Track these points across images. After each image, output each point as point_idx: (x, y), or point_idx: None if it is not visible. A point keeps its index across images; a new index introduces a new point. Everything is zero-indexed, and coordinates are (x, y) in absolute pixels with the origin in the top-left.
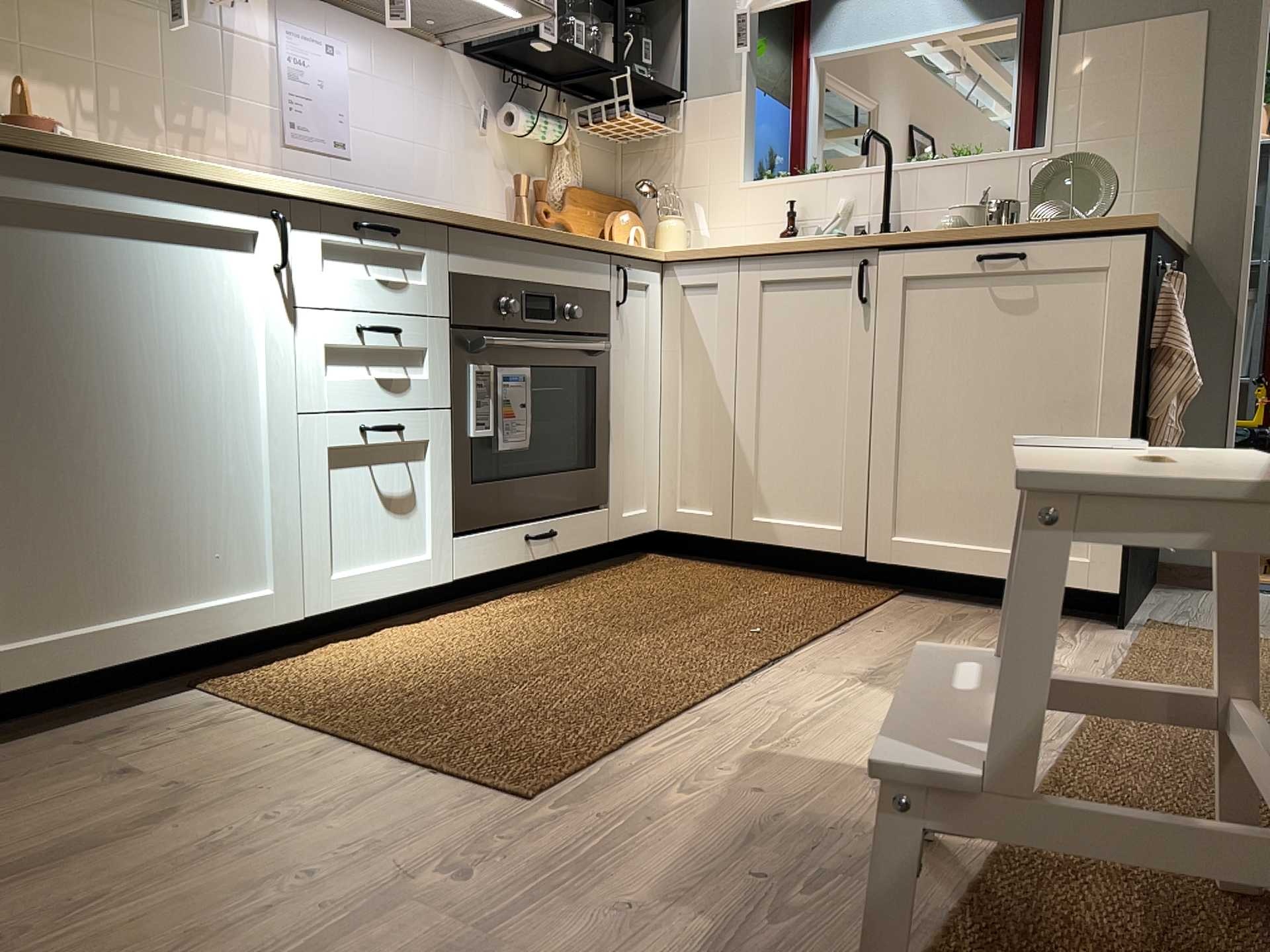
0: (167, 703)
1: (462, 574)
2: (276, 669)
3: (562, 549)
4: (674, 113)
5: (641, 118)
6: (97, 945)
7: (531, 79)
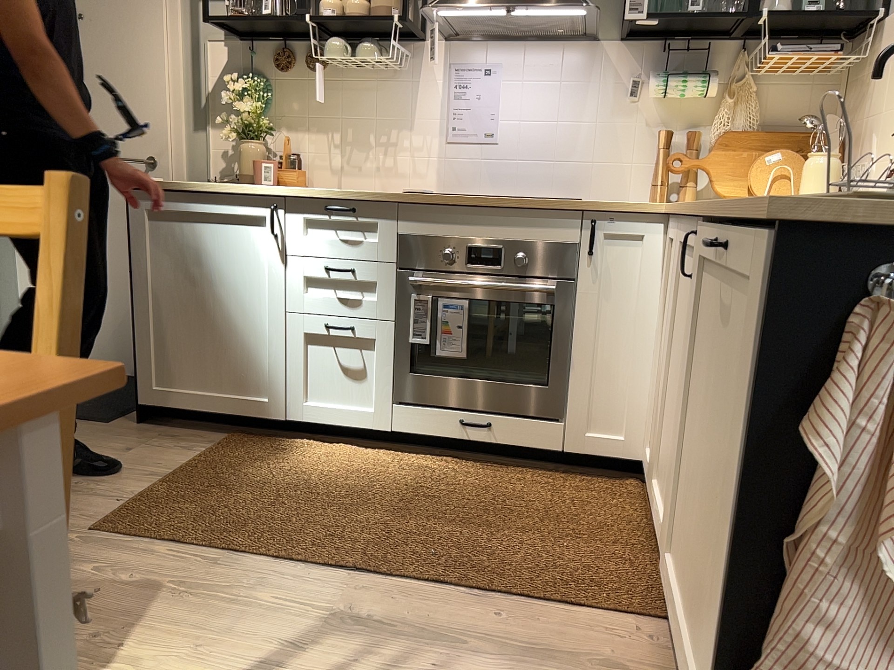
0: (213, 435)
1: (399, 430)
2: (270, 440)
3: (502, 442)
4: (874, 34)
5: (787, 57)
6: None
7: (700, 40)
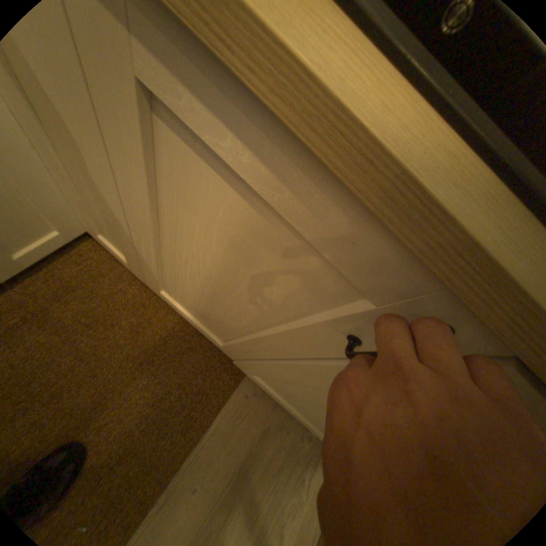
0: None
1: None
2: None
3: None
4: None
5: None
6: None
7: None
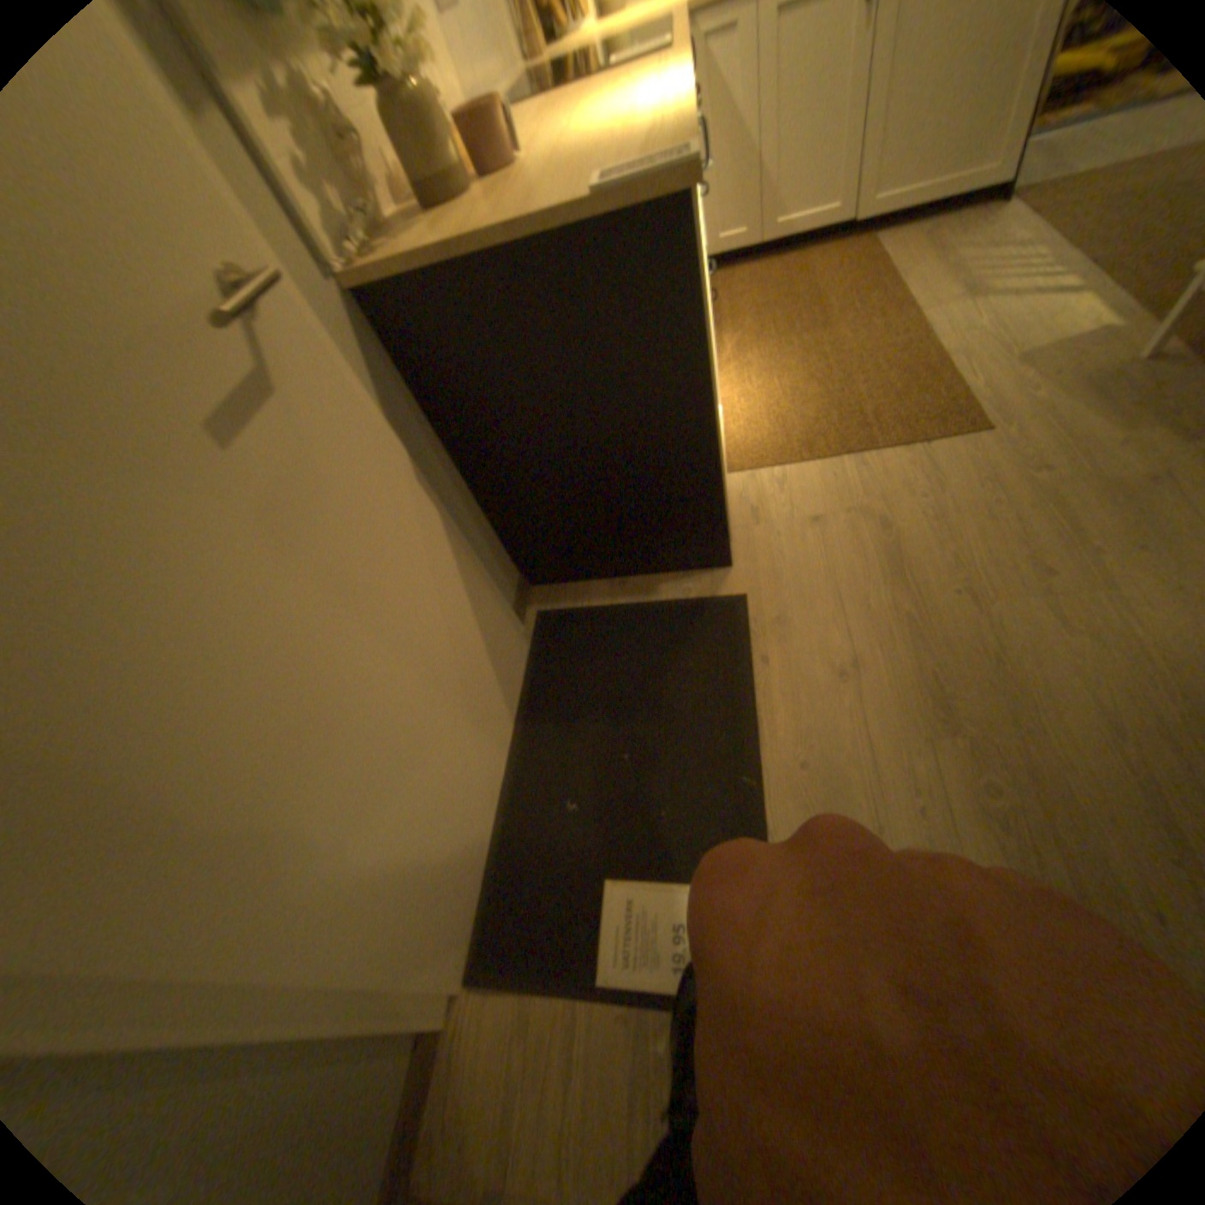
0: (730, 485)
1: None
2: None
3: None
4: None
5: None
6: (996, 561)
7: None
